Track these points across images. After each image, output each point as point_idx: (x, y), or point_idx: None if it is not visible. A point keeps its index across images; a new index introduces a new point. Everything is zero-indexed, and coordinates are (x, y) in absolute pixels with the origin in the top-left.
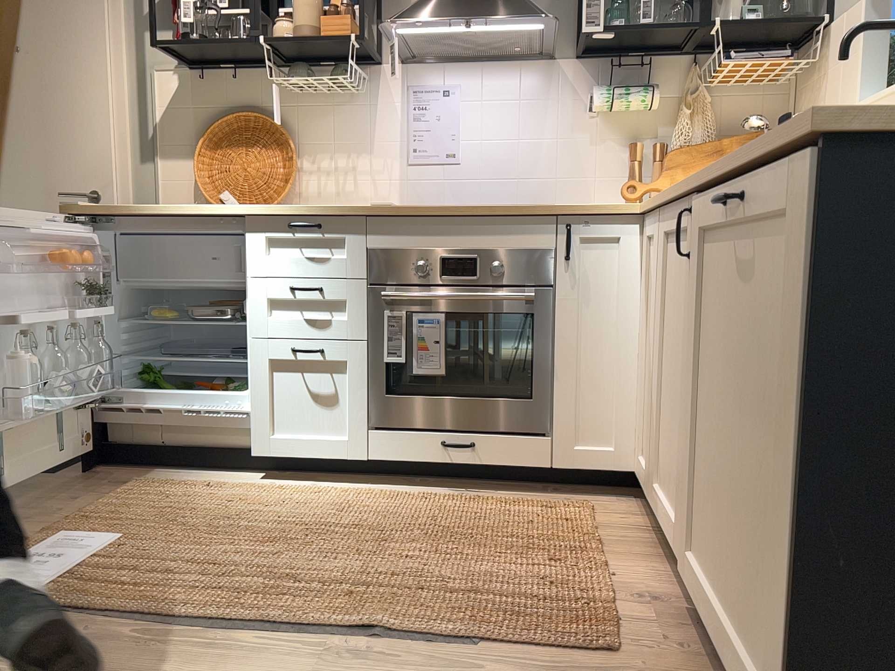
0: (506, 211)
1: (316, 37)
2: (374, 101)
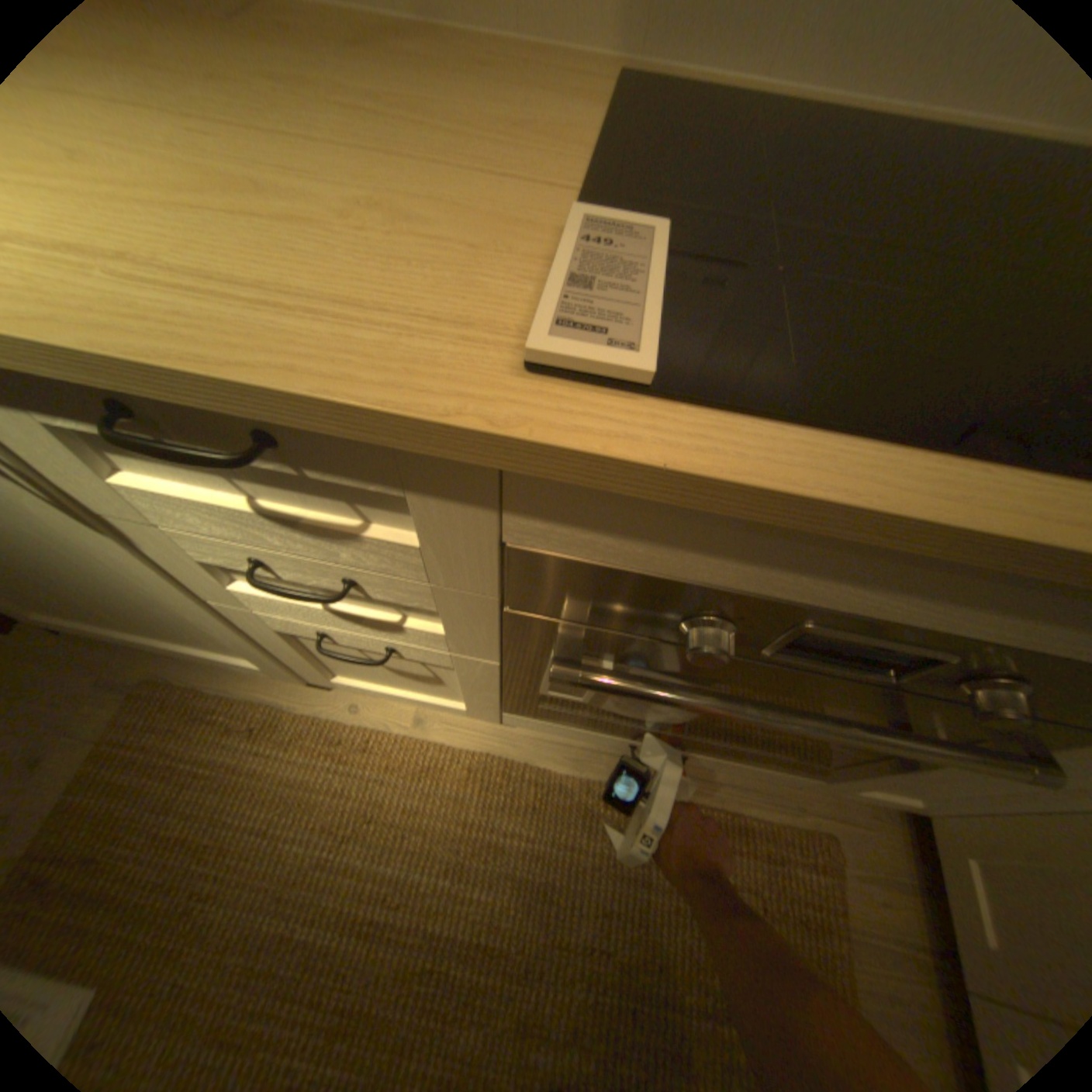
0: None
1: None
2: None
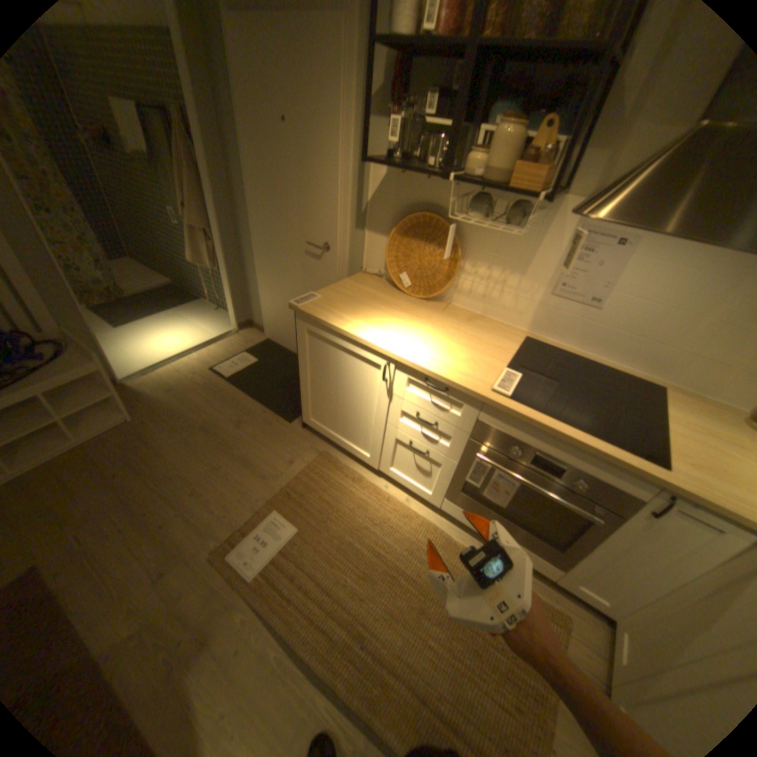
0: (613, 460)
1: (506, 180)
2: (546, 229)
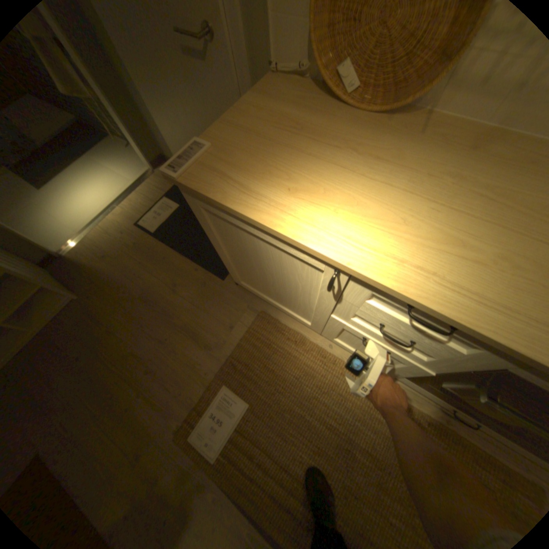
0: None
1: None
2: None
